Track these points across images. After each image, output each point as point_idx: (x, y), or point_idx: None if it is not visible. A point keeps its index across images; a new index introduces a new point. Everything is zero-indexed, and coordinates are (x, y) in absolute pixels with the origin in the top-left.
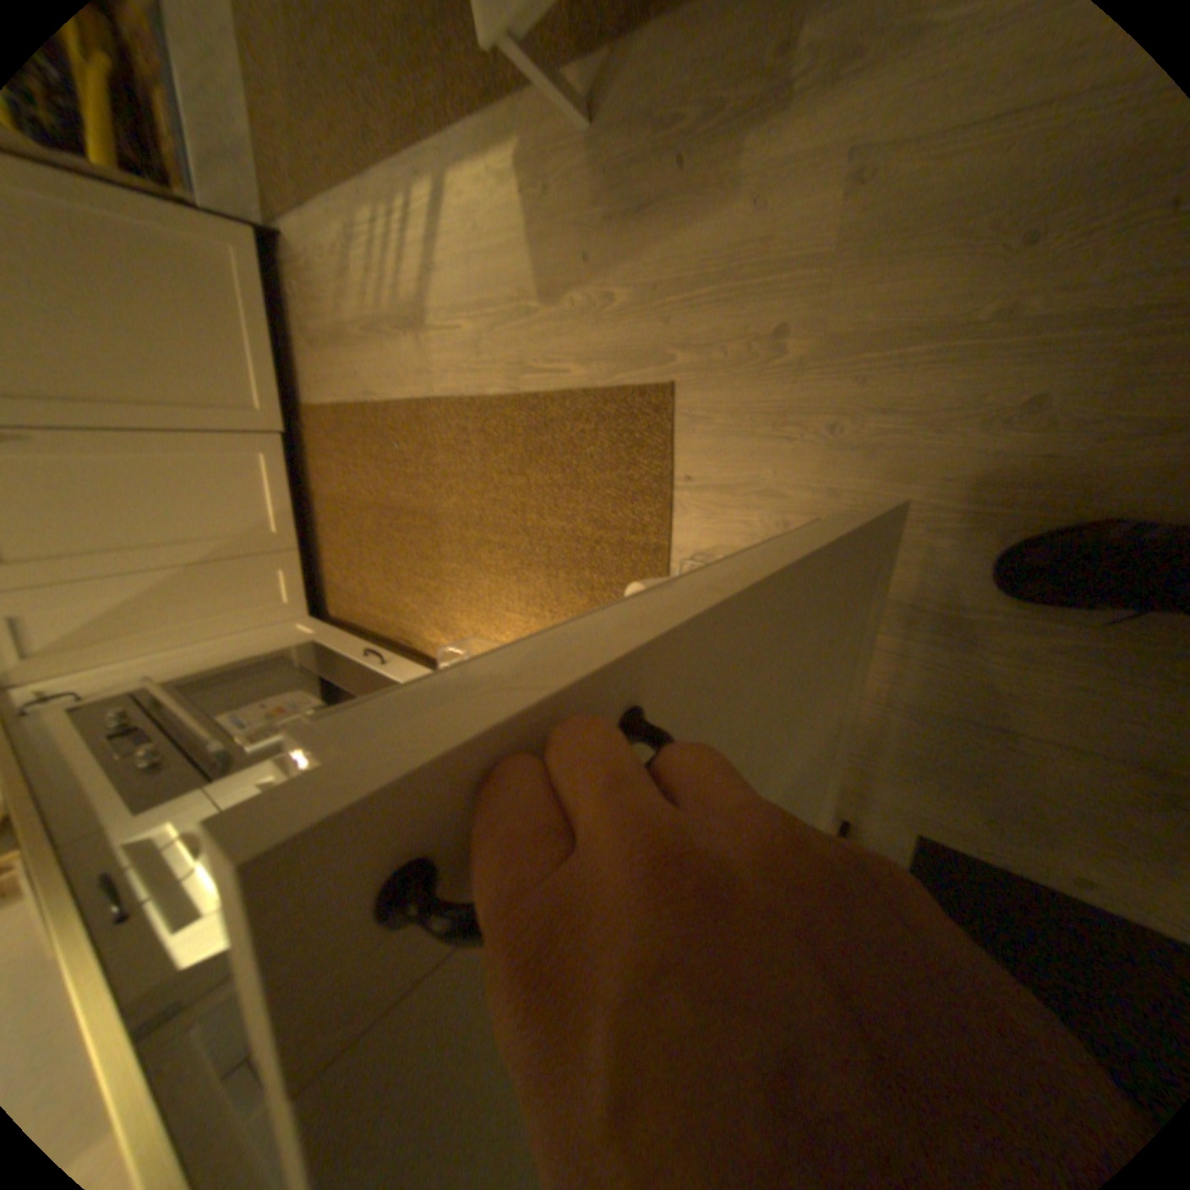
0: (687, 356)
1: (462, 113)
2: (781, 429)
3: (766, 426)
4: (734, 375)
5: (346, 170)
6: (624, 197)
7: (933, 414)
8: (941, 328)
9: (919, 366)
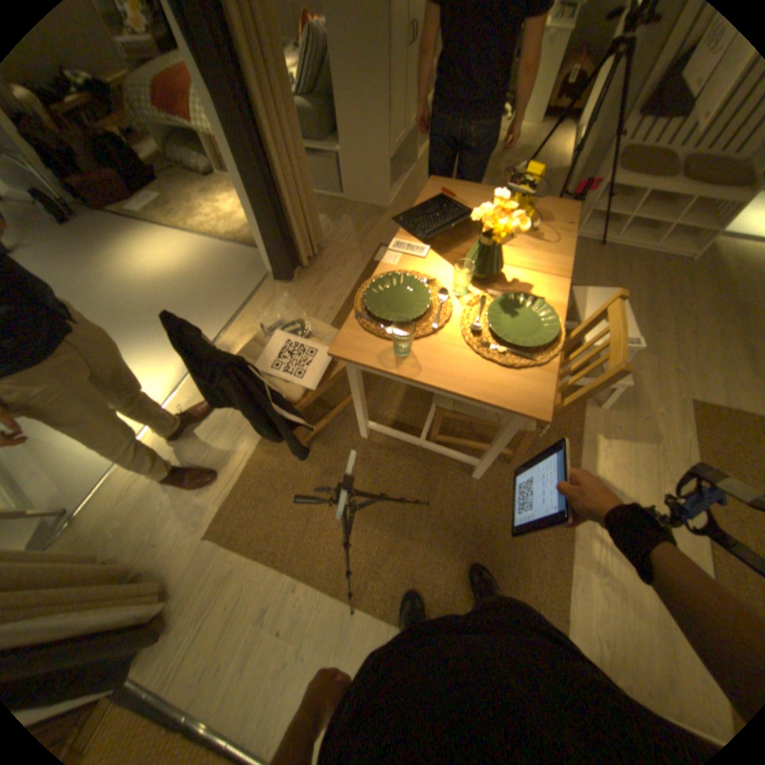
0: (688, 395)
1: (582, 460)
2: (708, 378)
3: (709, 380)
4: (694, 384)
5: (569, 562)
6: (632, 405)
7: (700, 349)
8: (679, 346)
9: (688, 350)
